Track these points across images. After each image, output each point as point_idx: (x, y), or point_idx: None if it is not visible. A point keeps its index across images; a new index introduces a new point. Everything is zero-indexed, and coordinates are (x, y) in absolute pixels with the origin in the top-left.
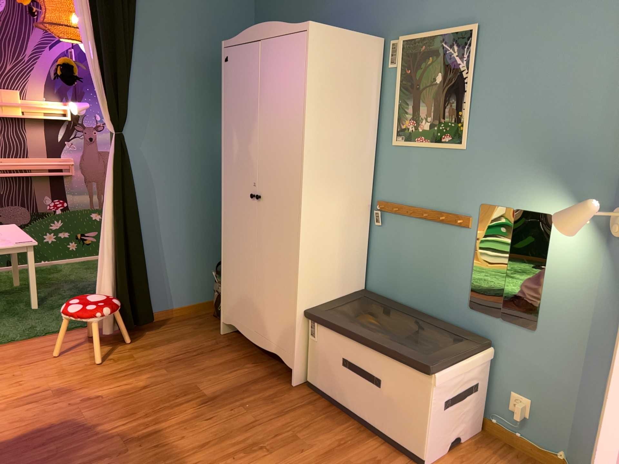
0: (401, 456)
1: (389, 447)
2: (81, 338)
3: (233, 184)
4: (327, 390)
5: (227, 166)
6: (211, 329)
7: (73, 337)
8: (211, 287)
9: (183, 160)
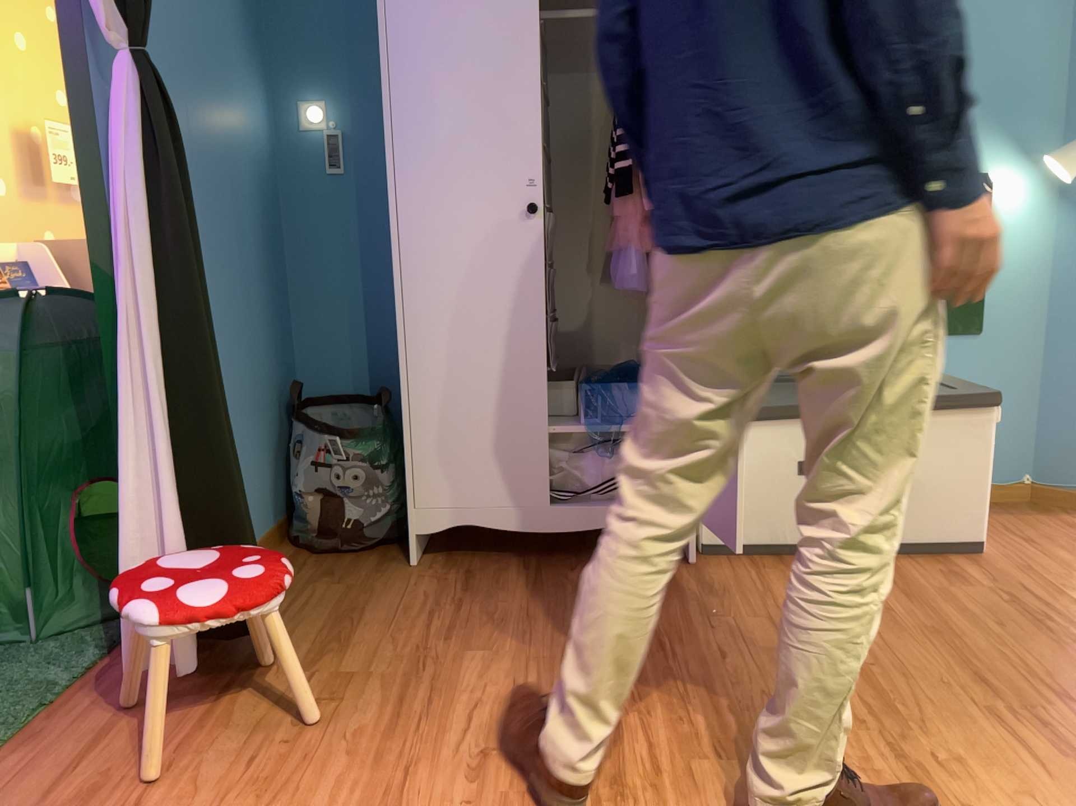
0: (949, 557)
1: (922, 556)
2: (106, 718)
3: (445, 196)
4: (766, 535)
5: (415, 156)
6: (375, 568)
7: (78, 728)
8: (269, 494)
9: (203, 163)
